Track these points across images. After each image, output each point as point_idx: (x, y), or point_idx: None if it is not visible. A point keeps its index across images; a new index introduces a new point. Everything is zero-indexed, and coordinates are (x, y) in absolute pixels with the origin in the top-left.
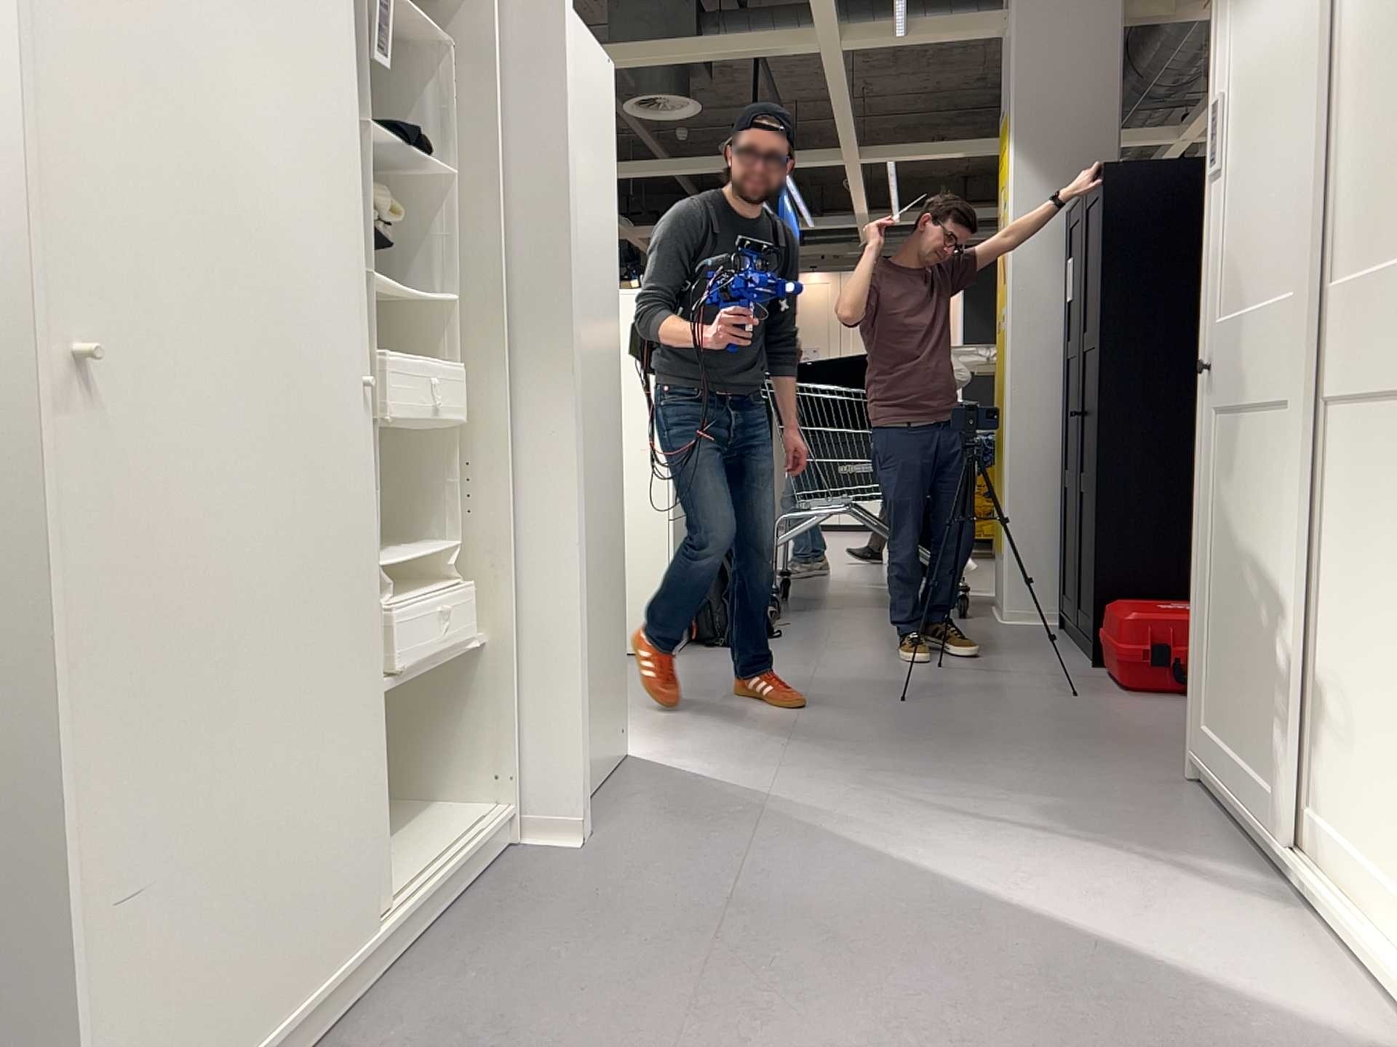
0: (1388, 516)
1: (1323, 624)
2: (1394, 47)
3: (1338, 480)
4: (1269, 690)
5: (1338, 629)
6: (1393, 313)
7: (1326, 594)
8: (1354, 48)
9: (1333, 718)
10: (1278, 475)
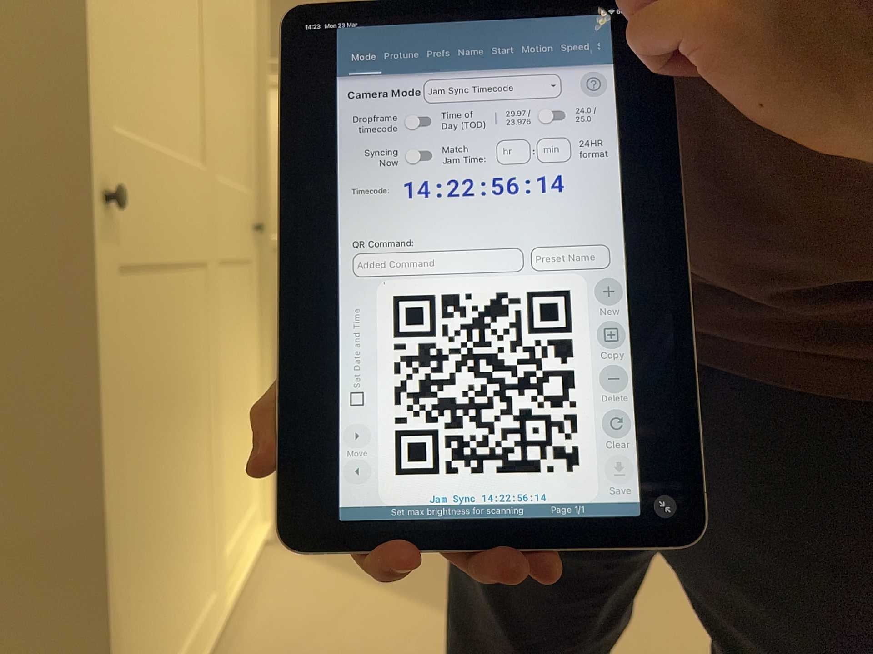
0: (233, 335)
1: (210, 432)
2: (222, 51)
3: (211, 325)
4: (209, 519)
5: (218, 425)
6: (233, 219)
7: (210, 411)
8: (204, 9)
9: (220, 485)
10: (203, 334)
